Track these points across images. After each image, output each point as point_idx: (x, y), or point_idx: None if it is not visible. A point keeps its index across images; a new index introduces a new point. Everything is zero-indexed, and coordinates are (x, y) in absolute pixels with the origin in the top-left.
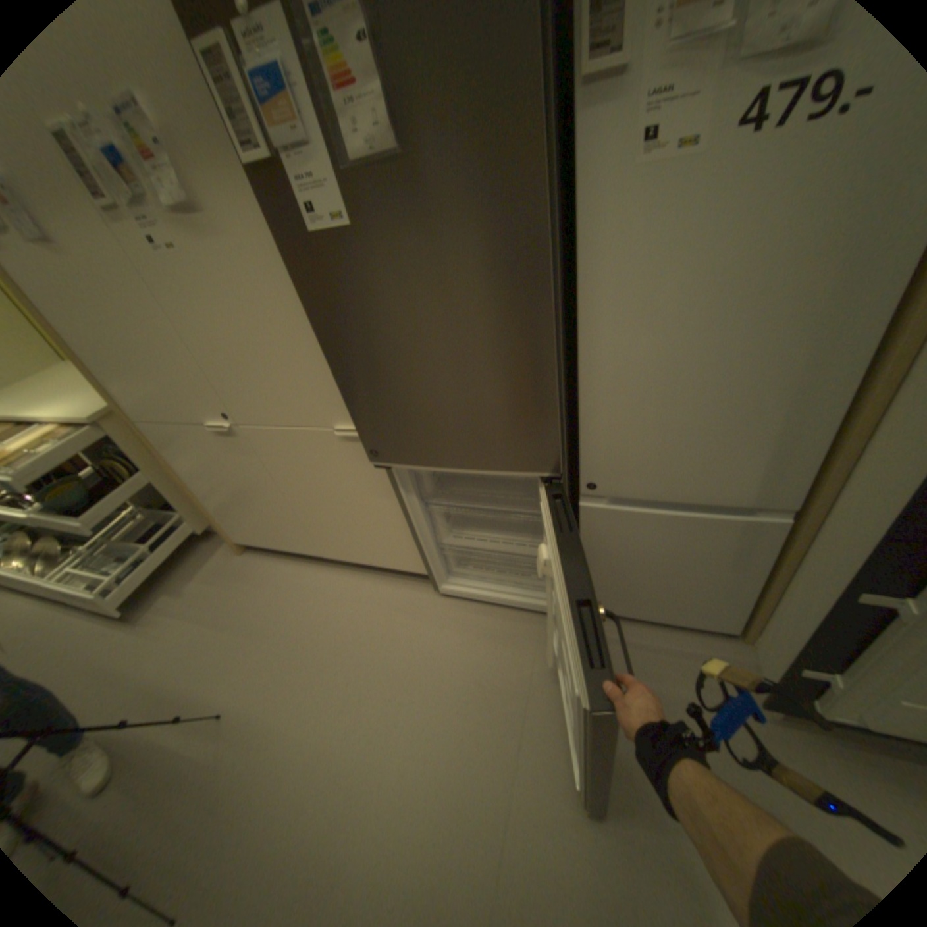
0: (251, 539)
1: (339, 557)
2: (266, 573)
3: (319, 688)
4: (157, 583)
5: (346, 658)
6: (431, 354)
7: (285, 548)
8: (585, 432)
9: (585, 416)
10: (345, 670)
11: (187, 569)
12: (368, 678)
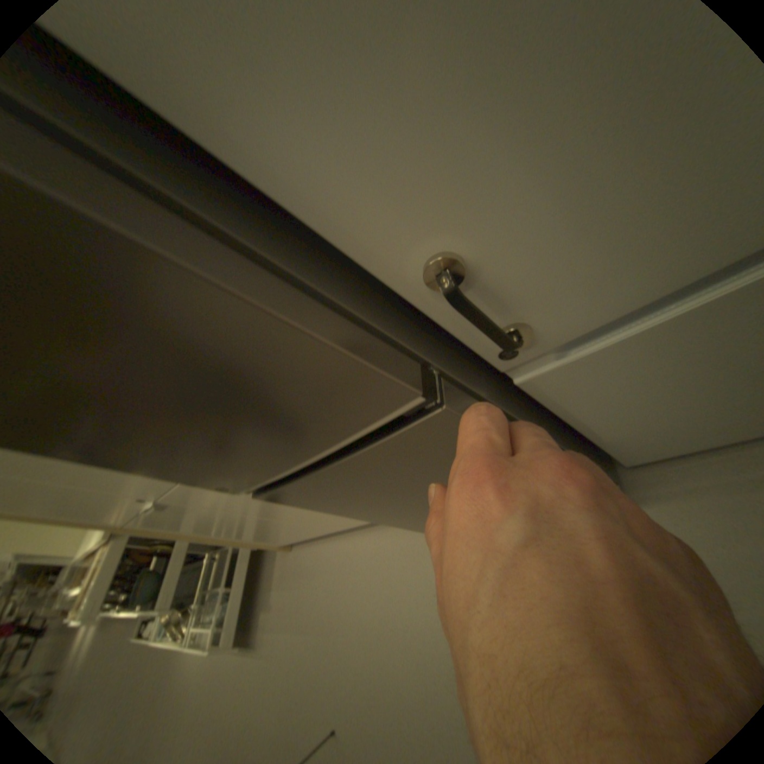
0: (285, 539)
1: (350, 525)
2: (314, 559)
3: (397, 674)
4: (256, 600)
5: (405, 629)
6: (57, 384)
7: (311, 535)
8: (414, 292)
9: (385, 269)
10: (410, 645)
11: (268, 579)
12: (433, 649)
